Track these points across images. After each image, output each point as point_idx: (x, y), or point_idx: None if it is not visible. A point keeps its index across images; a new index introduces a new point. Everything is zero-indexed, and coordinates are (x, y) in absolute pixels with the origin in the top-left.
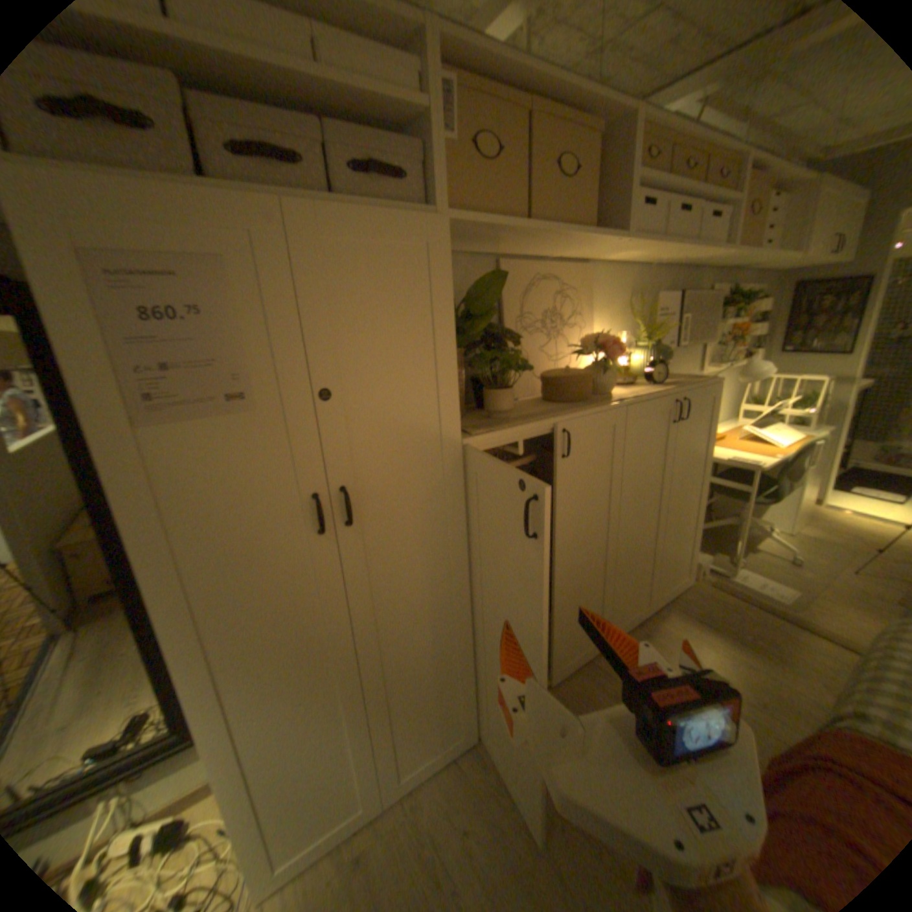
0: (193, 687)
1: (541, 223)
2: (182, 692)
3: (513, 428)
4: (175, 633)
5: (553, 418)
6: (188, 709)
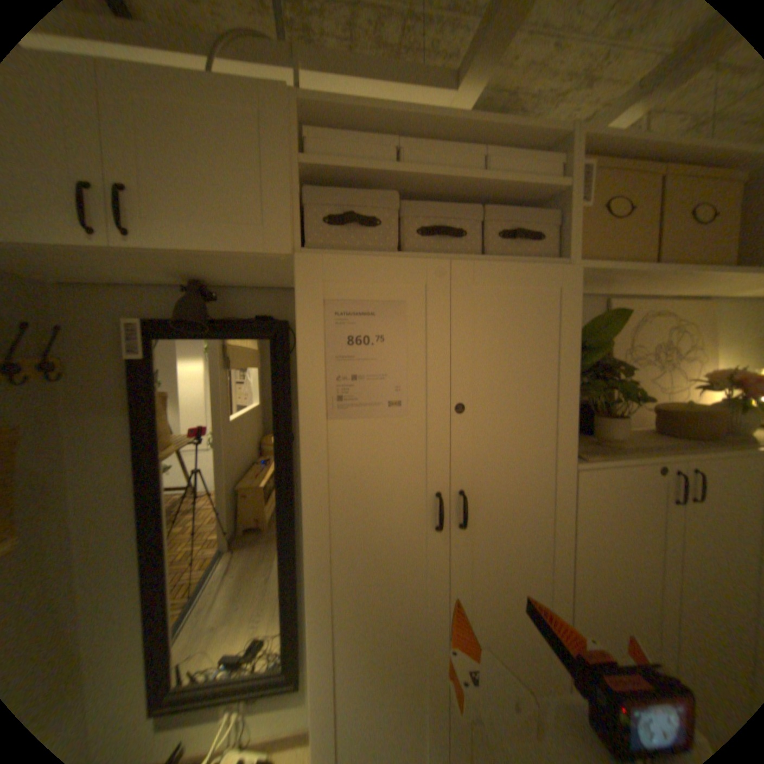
0: (317, 644)
1: (672, 265)
2: (309, 646)
3: (633, 460)
4: (315, 590)
5: (682, 456)
6: (309, 663)
